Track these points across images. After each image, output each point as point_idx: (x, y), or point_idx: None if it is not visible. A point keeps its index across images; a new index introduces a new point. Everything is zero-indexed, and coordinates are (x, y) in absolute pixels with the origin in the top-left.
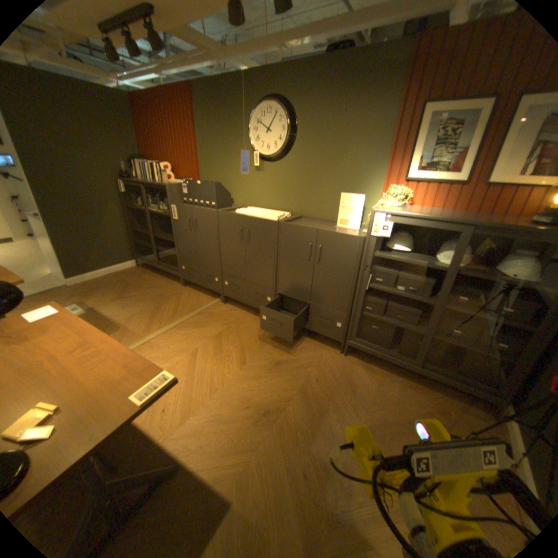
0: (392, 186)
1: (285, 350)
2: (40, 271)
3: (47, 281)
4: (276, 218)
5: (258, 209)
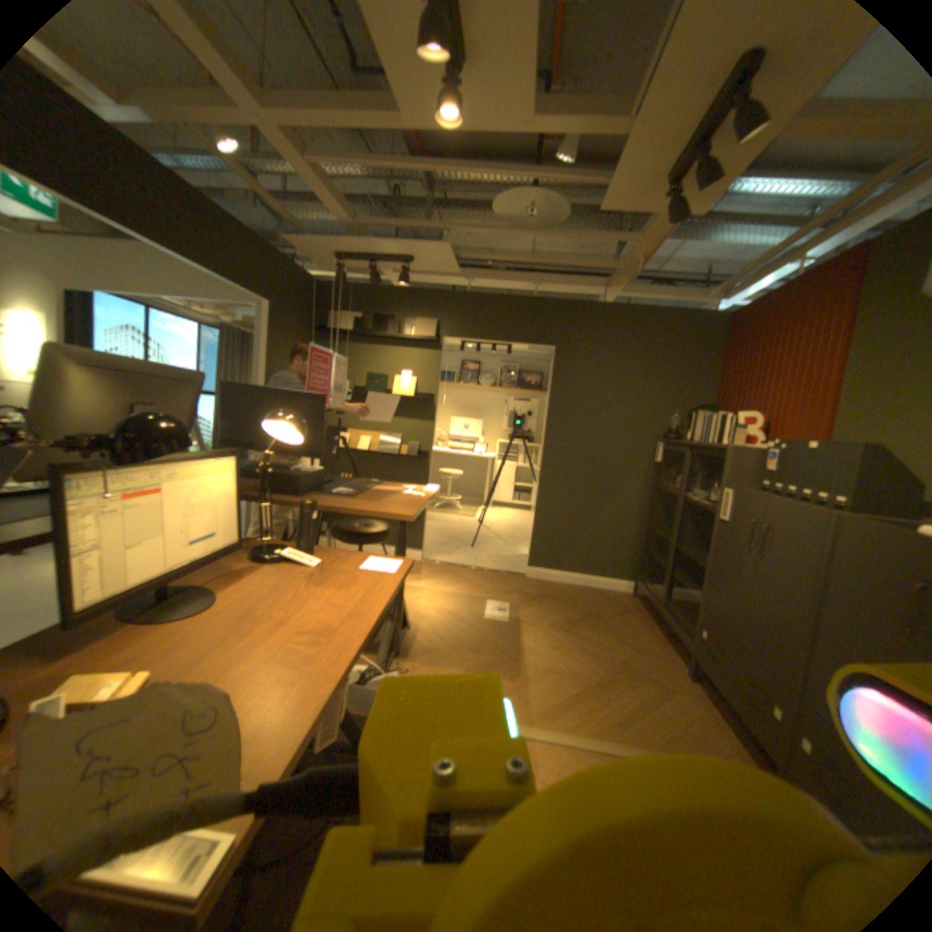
0: None
1: None
2: (518, 547)
3: (511, 560)
4: None
5: None
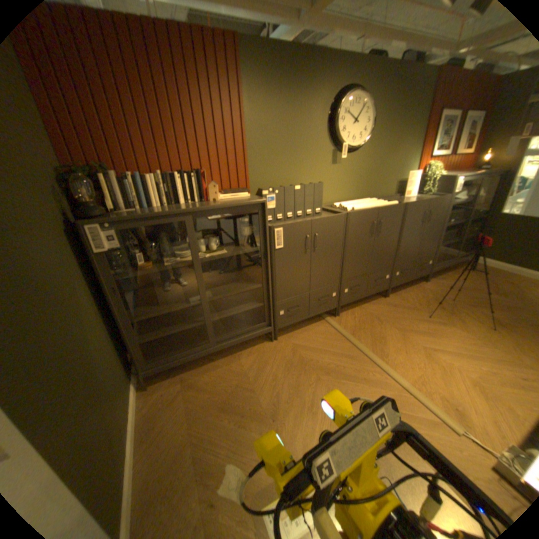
0: (434, 162)
1: (424, 302)
2: None
3: None
4: (395, 202)
5: (352, 202)
